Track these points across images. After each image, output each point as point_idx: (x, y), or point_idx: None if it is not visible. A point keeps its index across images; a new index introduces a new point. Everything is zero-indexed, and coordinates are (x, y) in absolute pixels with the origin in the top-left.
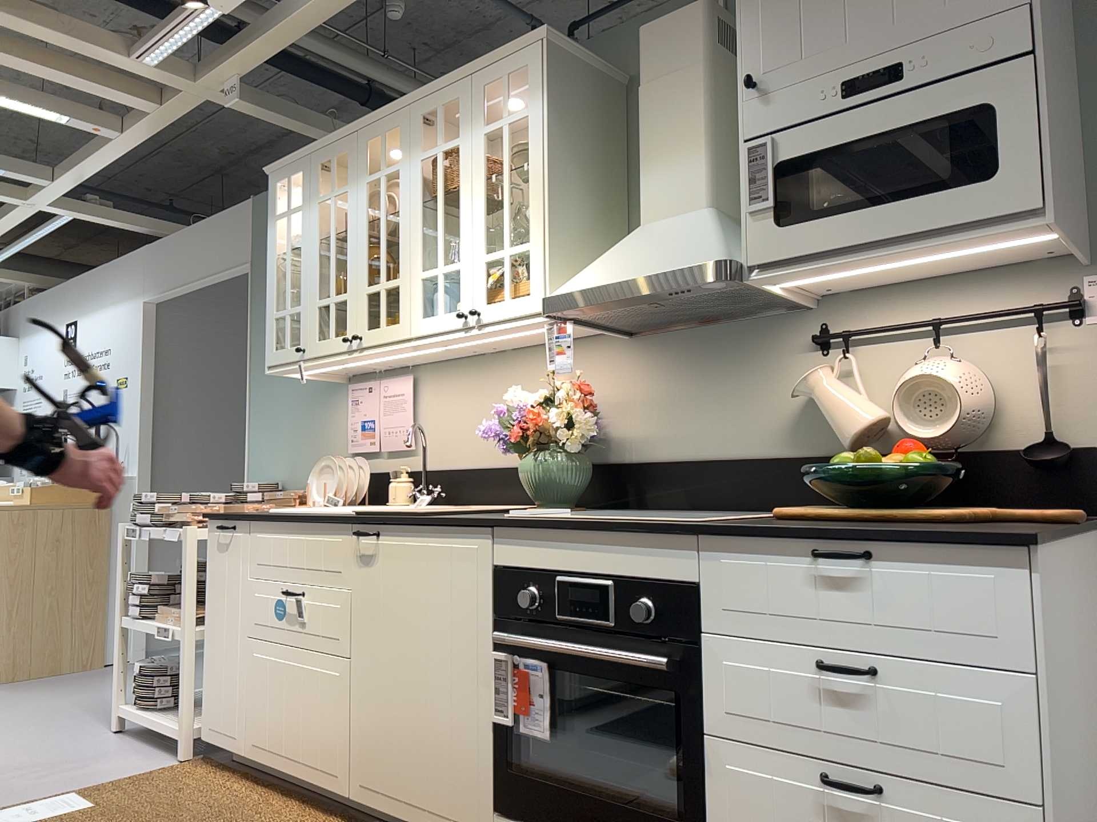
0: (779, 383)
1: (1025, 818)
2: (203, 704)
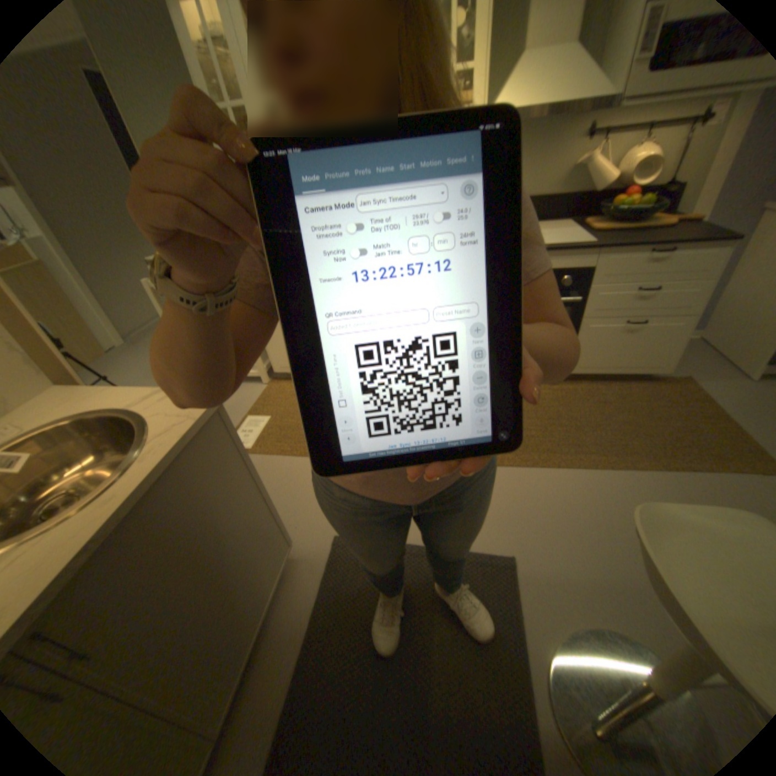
0: (564, 156)
1: (692, 319)
2: (271, 359)
